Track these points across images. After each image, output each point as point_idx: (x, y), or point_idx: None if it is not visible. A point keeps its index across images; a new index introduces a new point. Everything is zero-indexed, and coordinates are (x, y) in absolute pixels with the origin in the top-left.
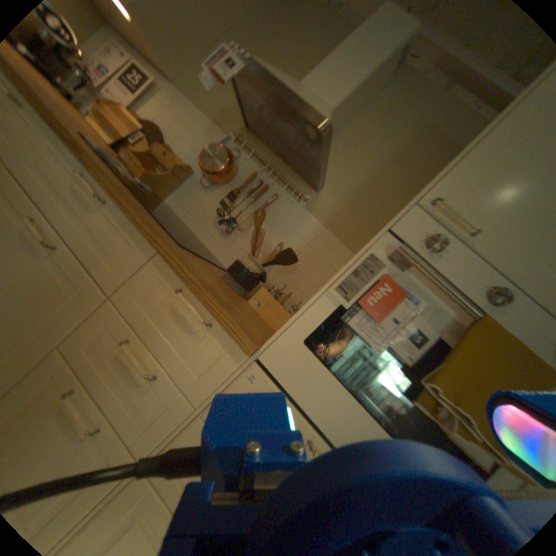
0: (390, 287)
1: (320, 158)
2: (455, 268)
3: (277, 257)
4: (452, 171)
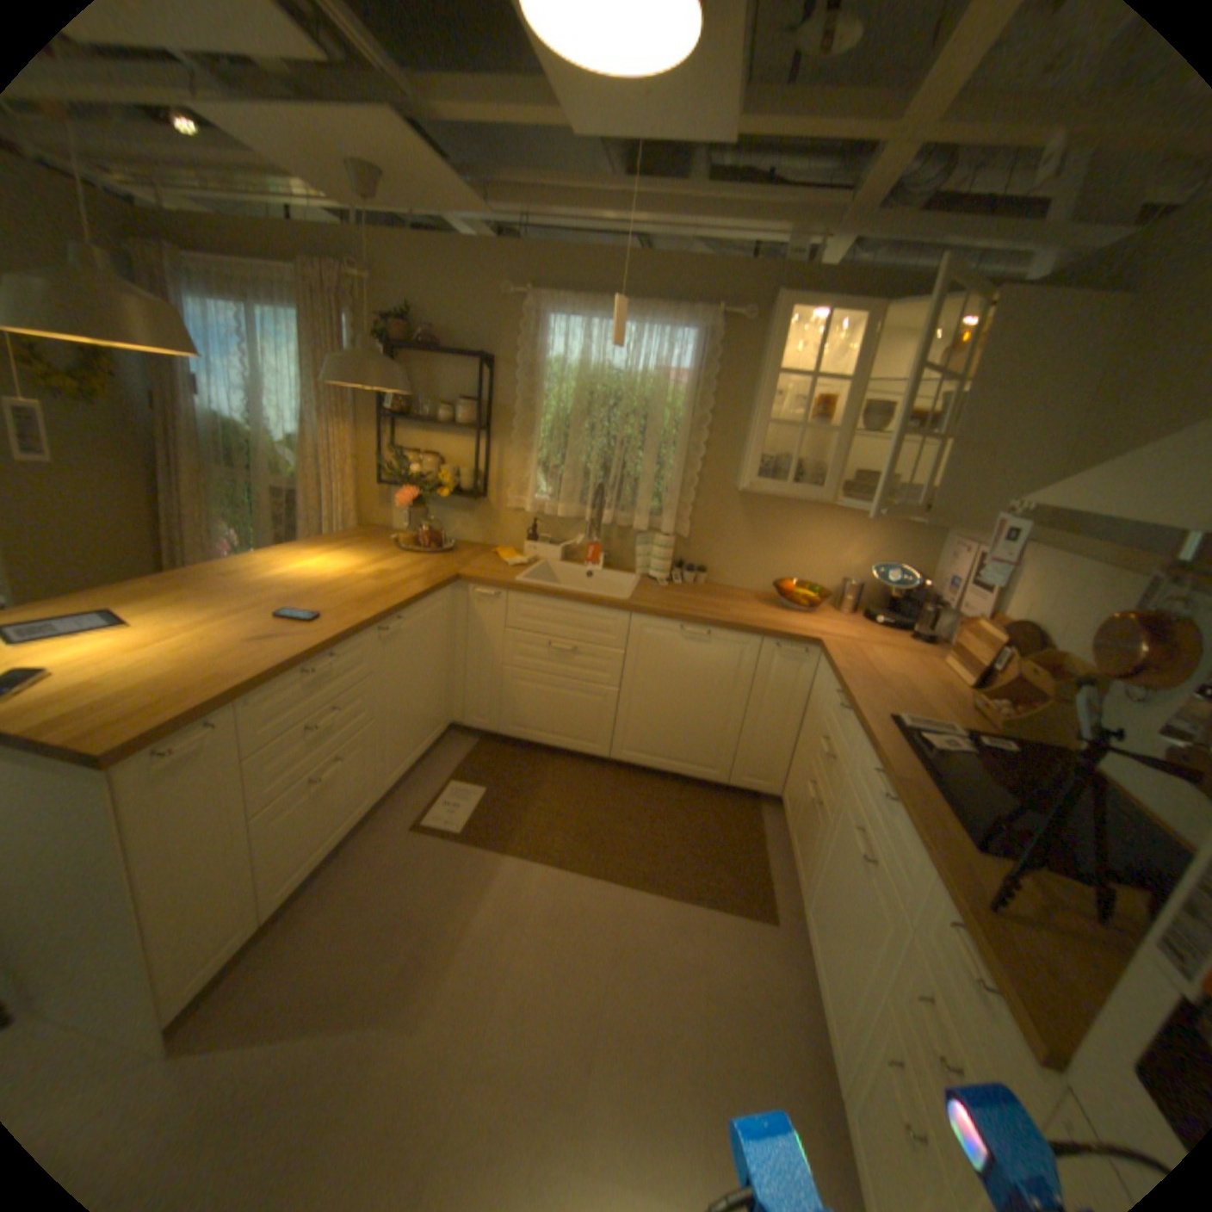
0: None
1: None
2: None
3: None
4: None
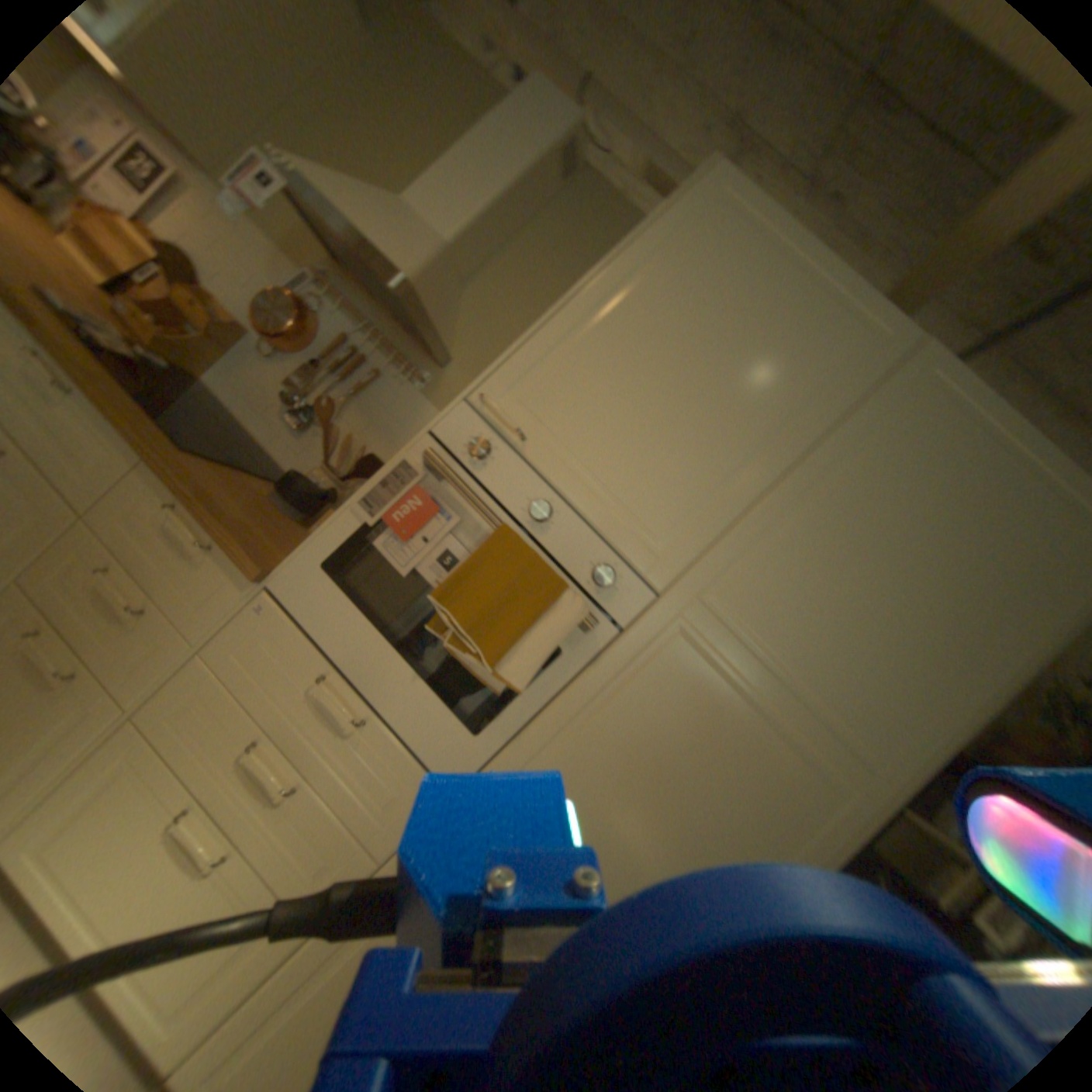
0: (420, 500)
1: (430, 319)
2: (498, 480)
3: (358, 467)
4: (509, 361)
